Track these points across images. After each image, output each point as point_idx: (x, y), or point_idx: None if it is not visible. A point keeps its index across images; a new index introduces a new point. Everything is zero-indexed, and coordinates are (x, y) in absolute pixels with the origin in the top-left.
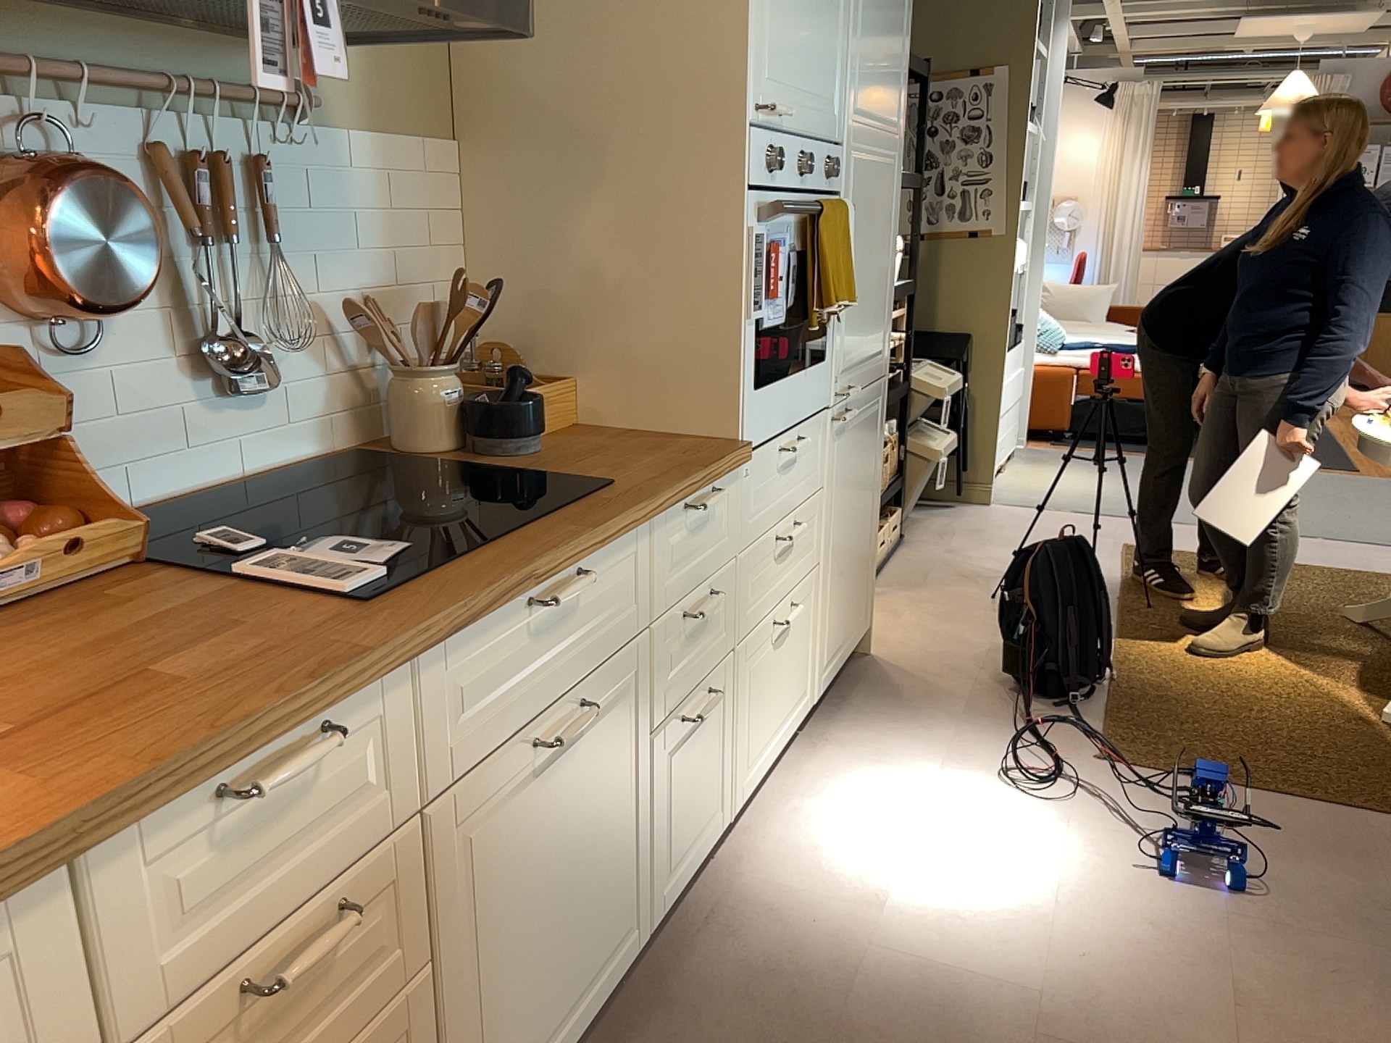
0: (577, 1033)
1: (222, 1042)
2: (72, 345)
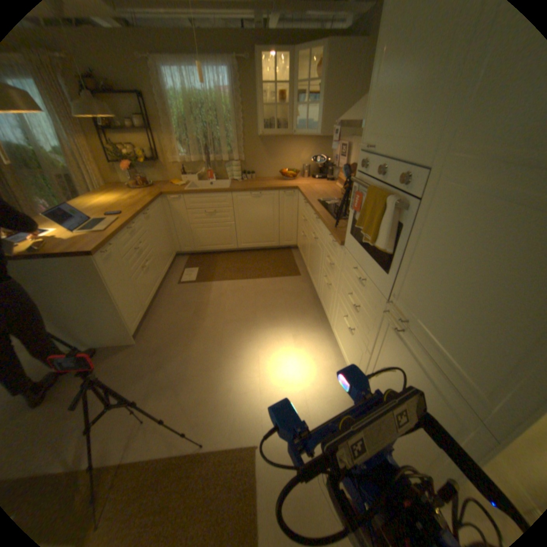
0: (312, 285)
1: (303, 219)
2: None
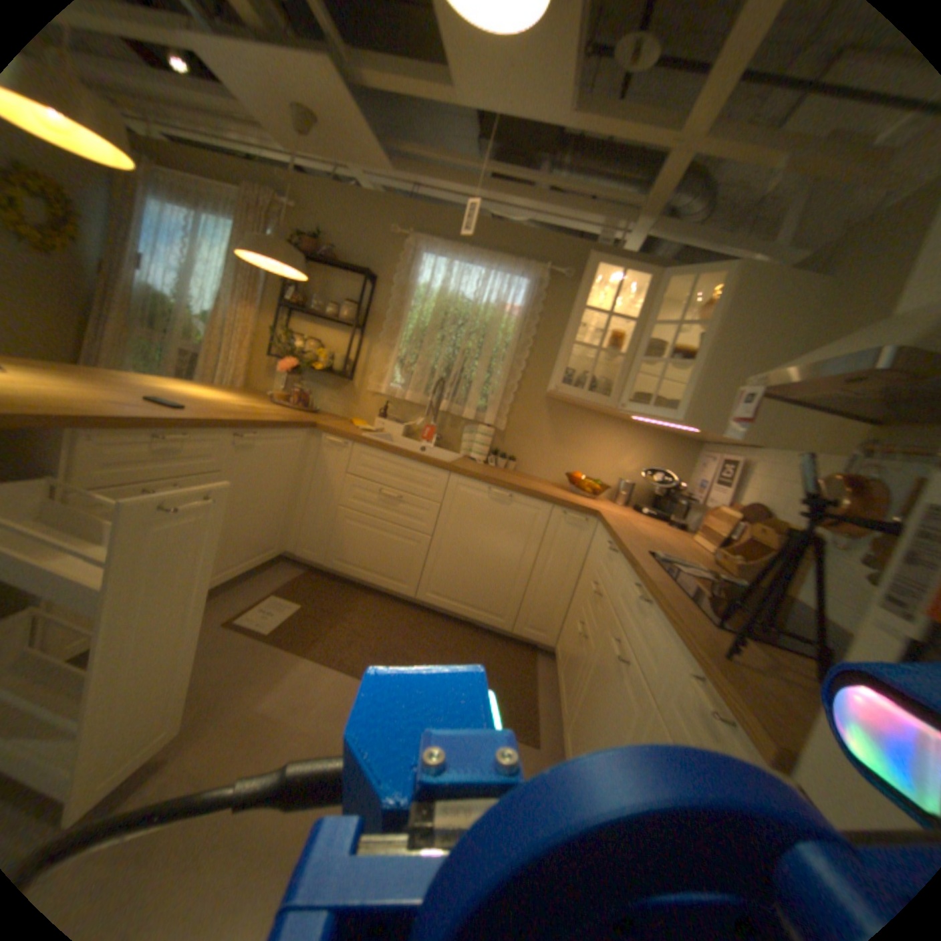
0: None
1: (593, 591)
2: (842, 547)
